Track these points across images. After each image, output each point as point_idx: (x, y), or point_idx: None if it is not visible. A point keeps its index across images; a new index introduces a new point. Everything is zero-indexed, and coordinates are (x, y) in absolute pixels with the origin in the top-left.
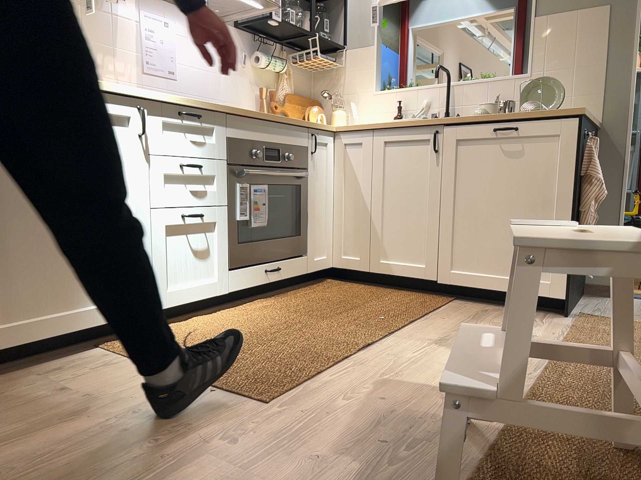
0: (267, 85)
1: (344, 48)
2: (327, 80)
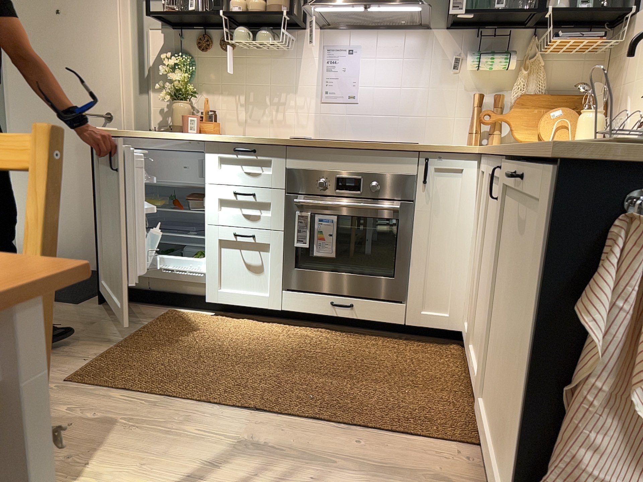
0: (497, 87)
1: (630, 10)
2: (615, 64)
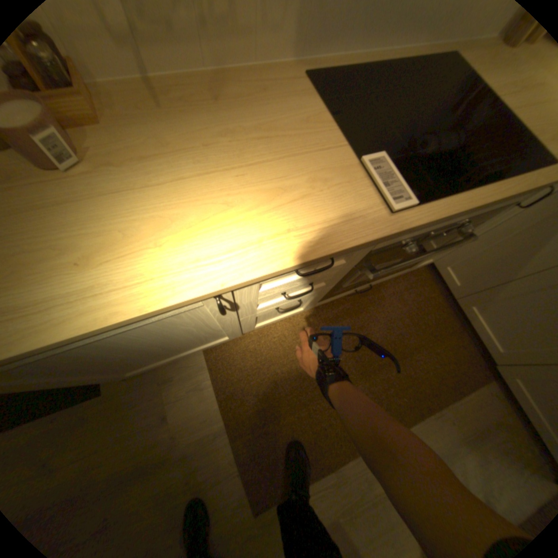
0: None
1: None
2: None
